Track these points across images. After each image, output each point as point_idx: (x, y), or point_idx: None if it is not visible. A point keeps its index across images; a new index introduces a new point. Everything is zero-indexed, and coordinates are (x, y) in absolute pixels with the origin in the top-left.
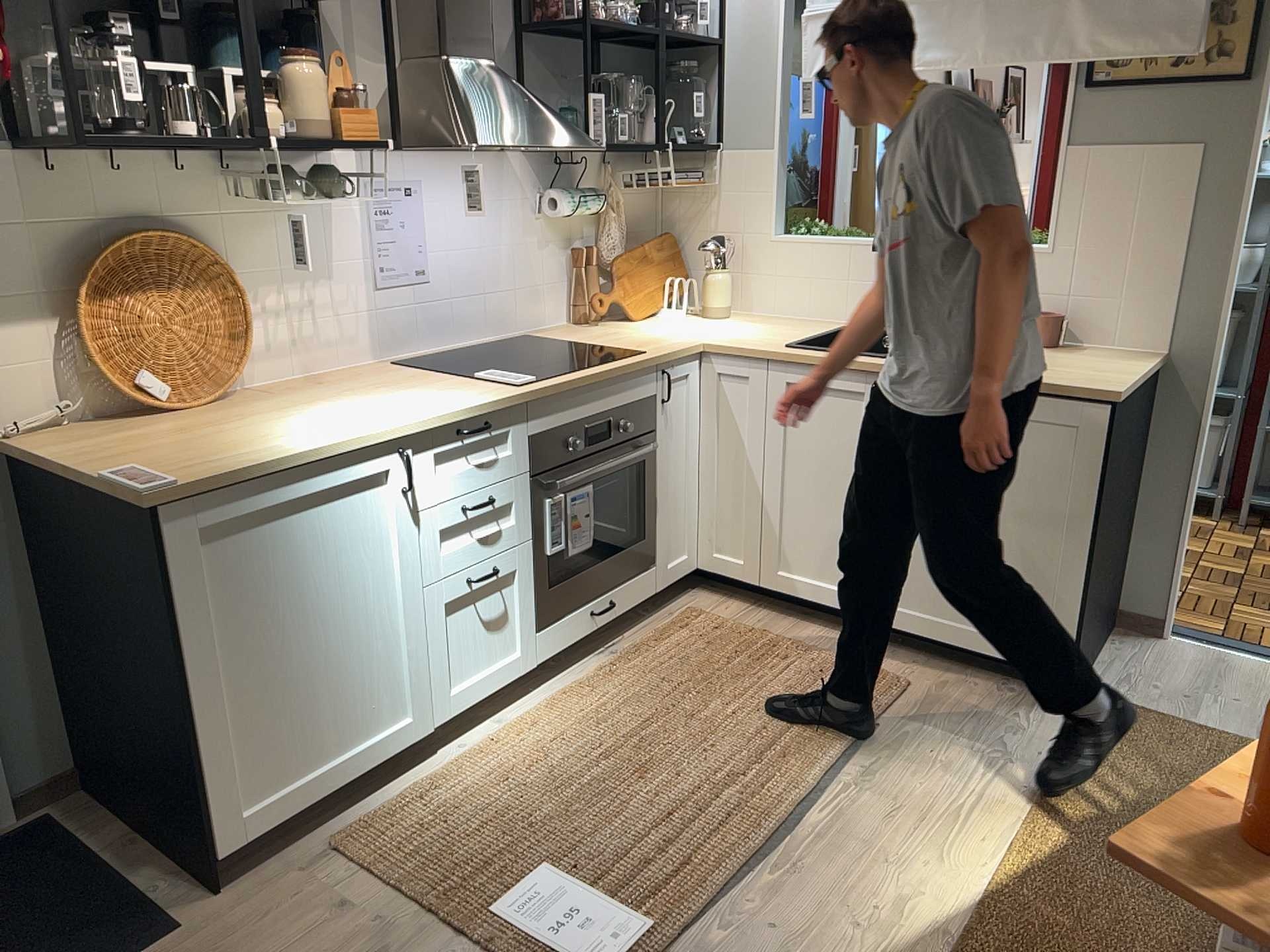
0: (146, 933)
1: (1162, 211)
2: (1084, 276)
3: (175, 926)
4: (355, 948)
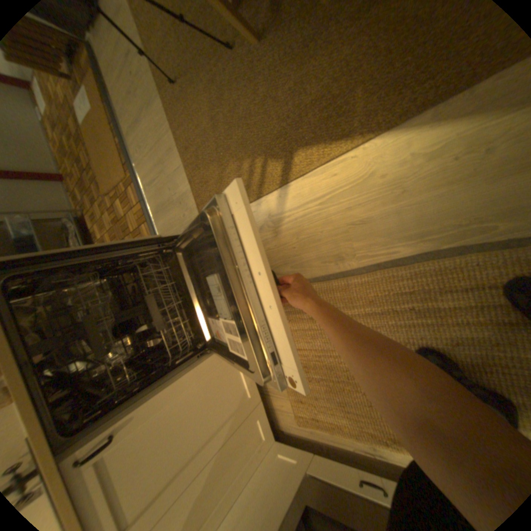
0: None
1: None
2: None
3: None
4: None
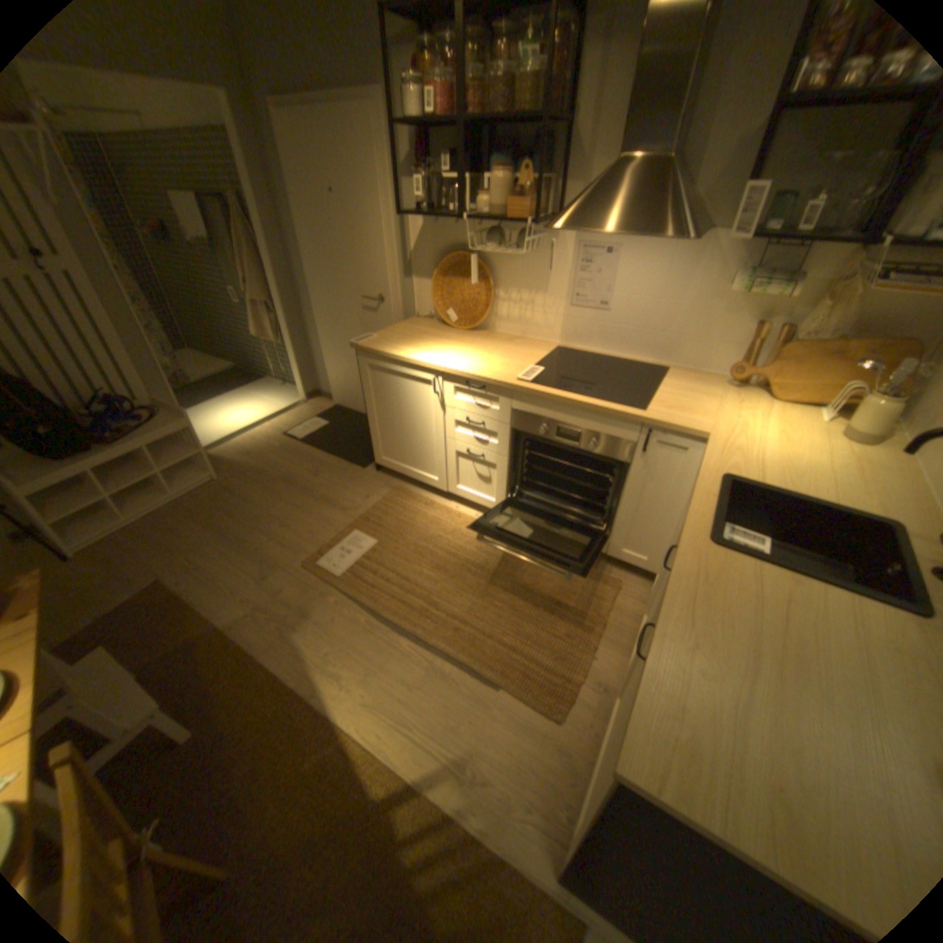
0: (362, 463)
1: None
2: None
3: (364, 467)
4: (348, 503)
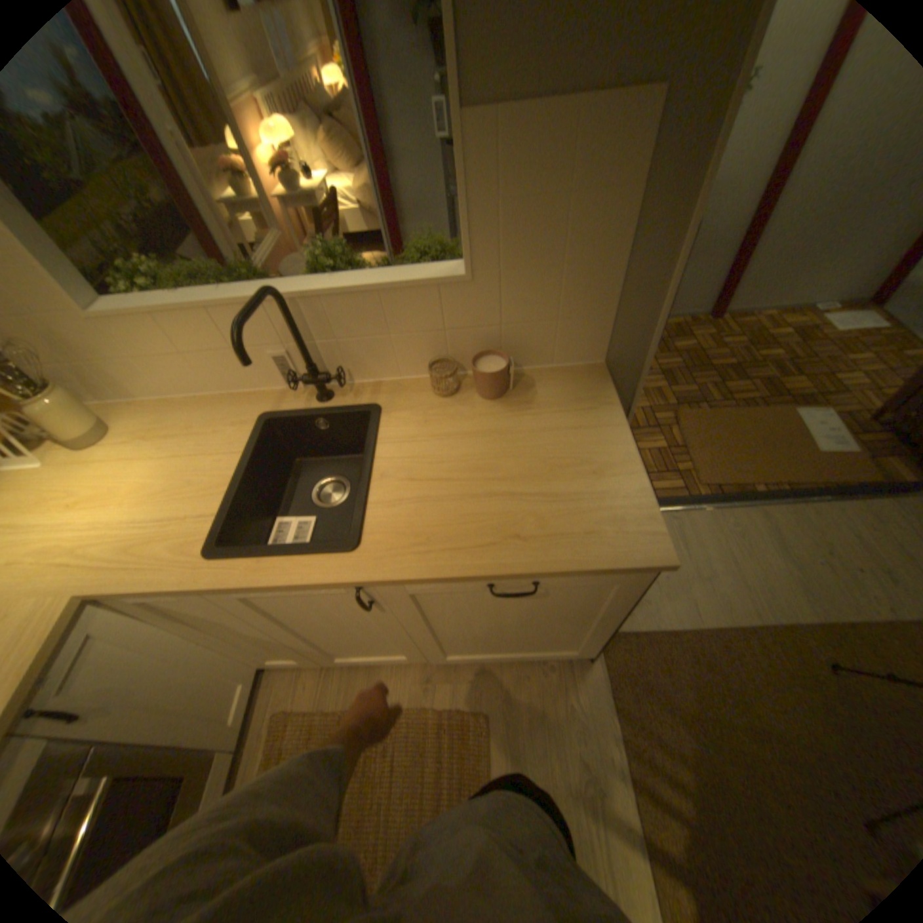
0: None
1: (600, 208)
2: (511, 303)
3: None
4: None
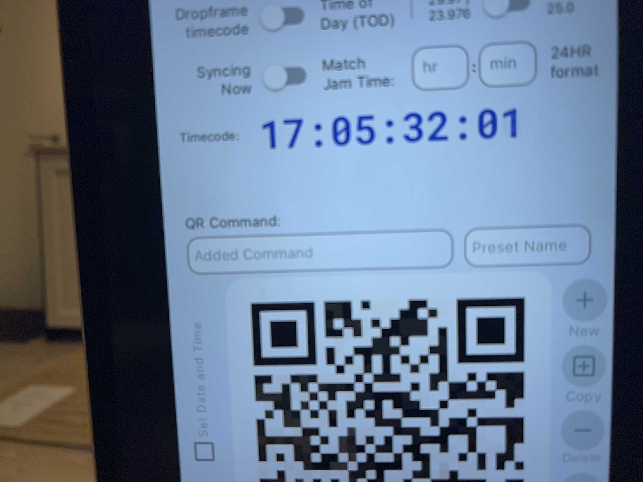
0: (17, 341)
1: None
2: None
3: (22, 344)
4: (5, 374)
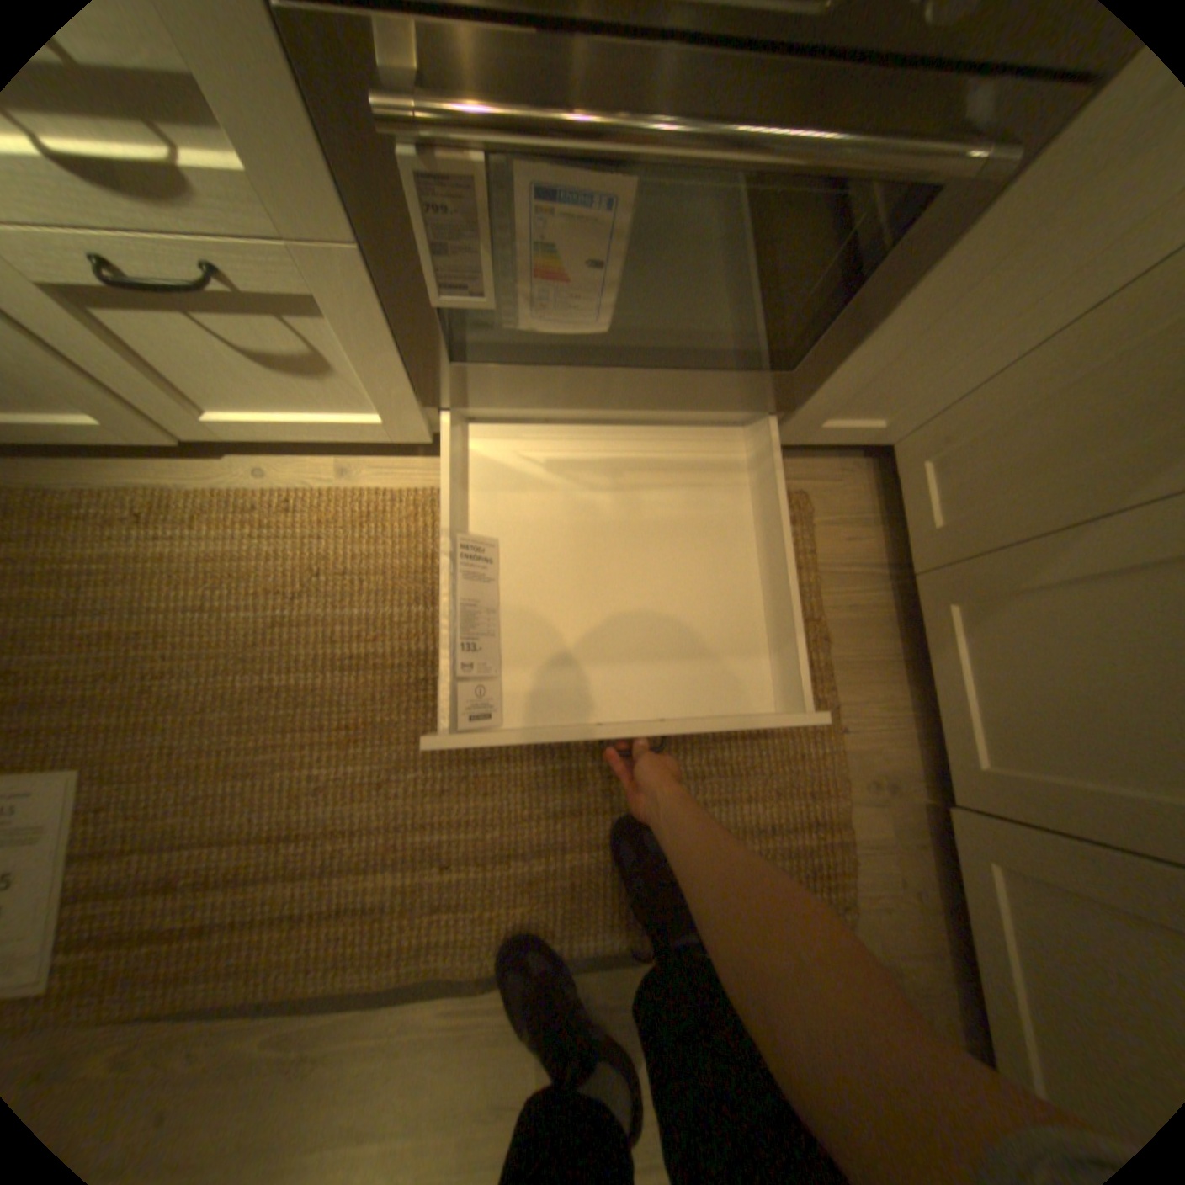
0: None
1: None
2: None
3: None
4: None
